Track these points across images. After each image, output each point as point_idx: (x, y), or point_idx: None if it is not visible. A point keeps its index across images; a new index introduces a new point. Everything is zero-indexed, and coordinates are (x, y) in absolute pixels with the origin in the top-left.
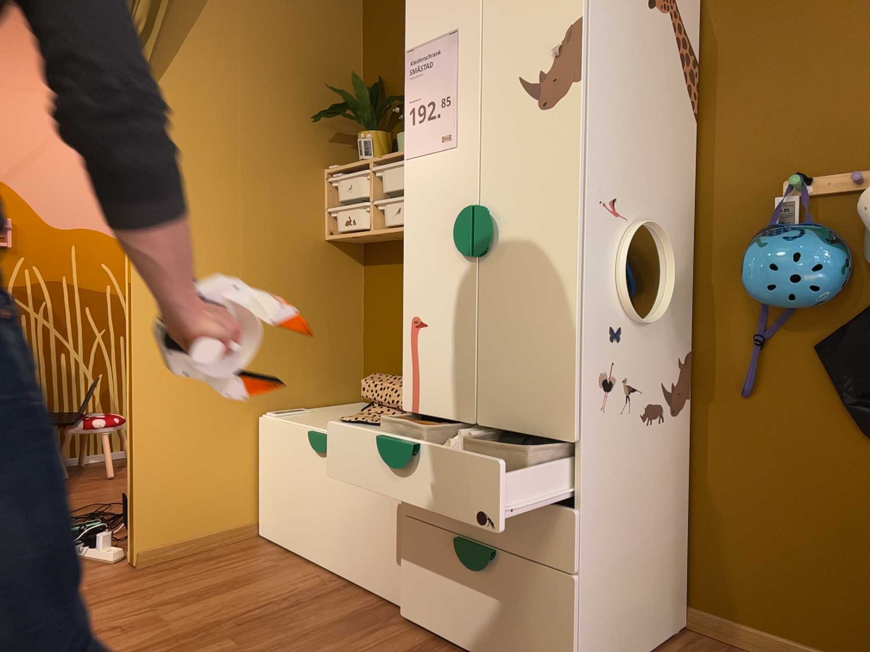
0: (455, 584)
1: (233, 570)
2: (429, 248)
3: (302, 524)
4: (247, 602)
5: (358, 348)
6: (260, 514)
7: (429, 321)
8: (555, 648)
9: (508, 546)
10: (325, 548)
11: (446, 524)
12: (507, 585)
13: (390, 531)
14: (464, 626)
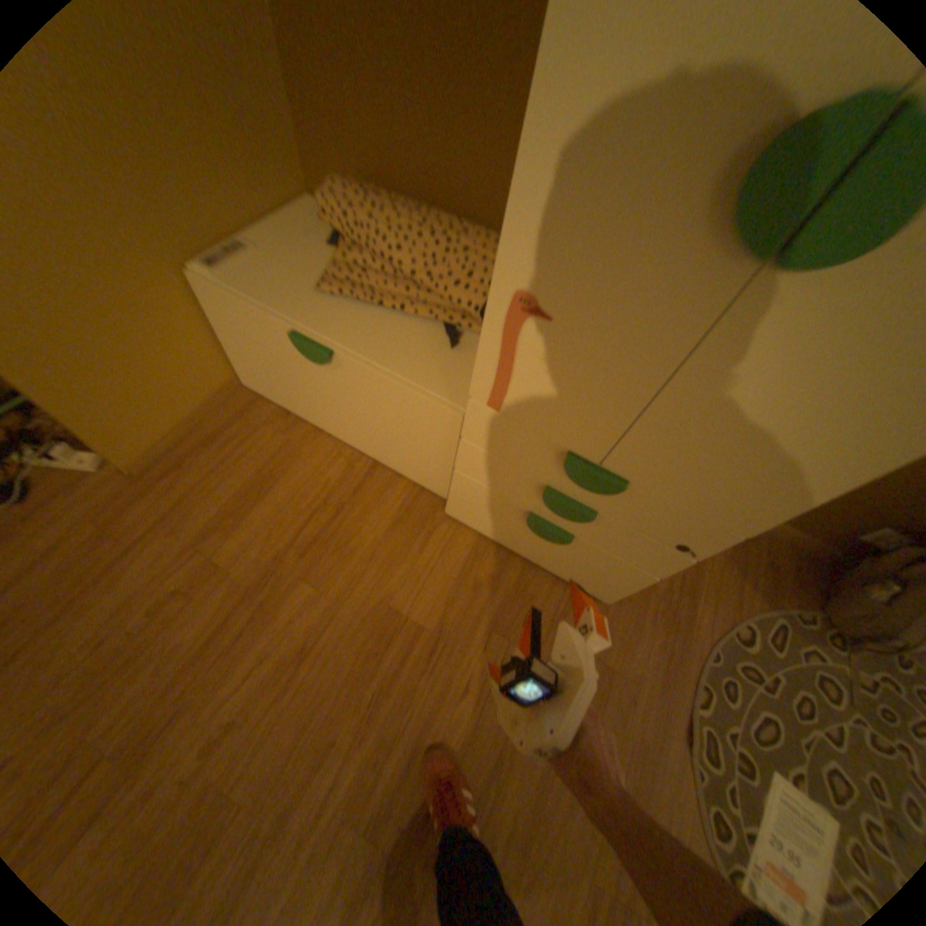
0: (516, 528)
1: (249, 458)
2: (619, 160)
3: (304, 403)
4: (291, 513)
5: (283, 106)
6: (237, 368)
7: (558, 316)
8: (609, 588)
9: (591, 540)
10: (340, 431)
11: (516, 499)
12: (577, 552)
13: (429, 455)
14: (517, 545)
